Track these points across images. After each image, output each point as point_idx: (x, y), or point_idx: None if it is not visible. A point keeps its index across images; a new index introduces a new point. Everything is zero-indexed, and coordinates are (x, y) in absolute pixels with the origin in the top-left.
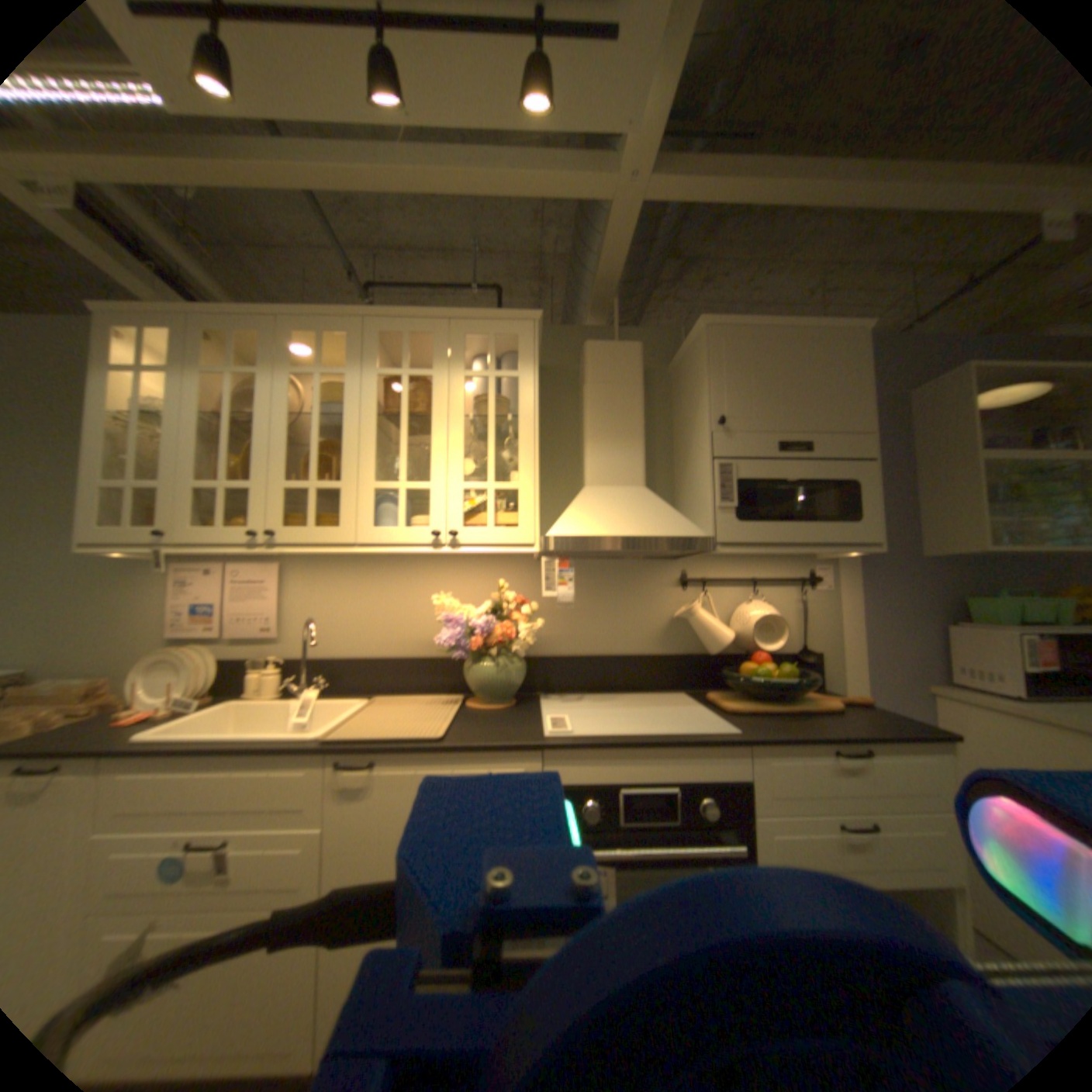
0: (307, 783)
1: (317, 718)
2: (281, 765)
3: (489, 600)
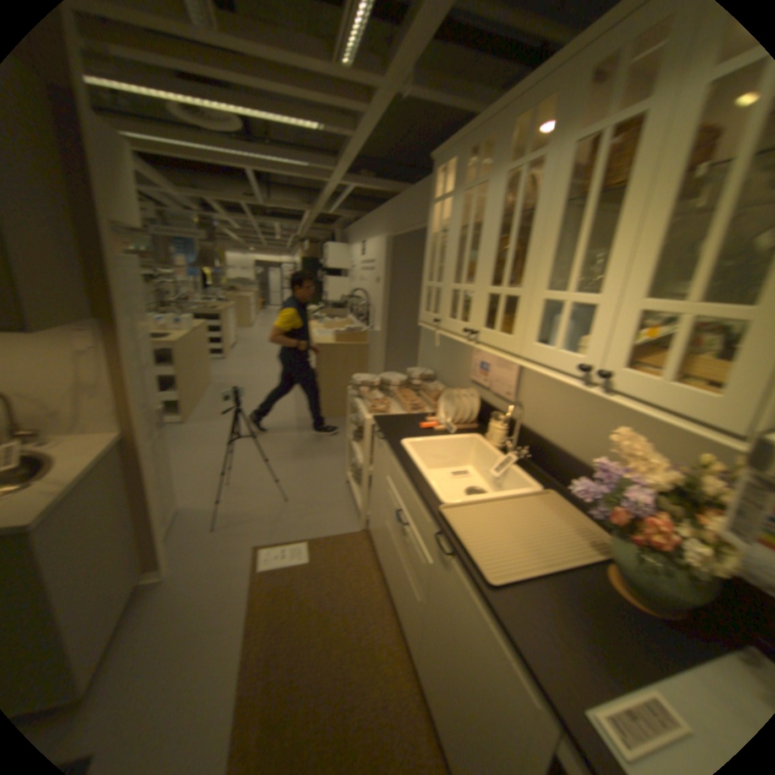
0: (431, 531)
1: (510, 478)
2: (425, 508)
3: (688, 470)
